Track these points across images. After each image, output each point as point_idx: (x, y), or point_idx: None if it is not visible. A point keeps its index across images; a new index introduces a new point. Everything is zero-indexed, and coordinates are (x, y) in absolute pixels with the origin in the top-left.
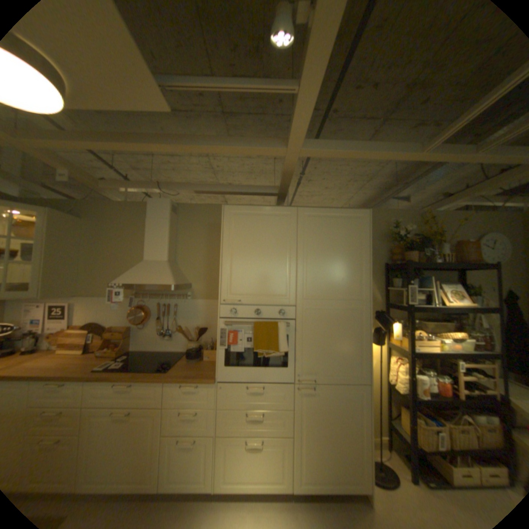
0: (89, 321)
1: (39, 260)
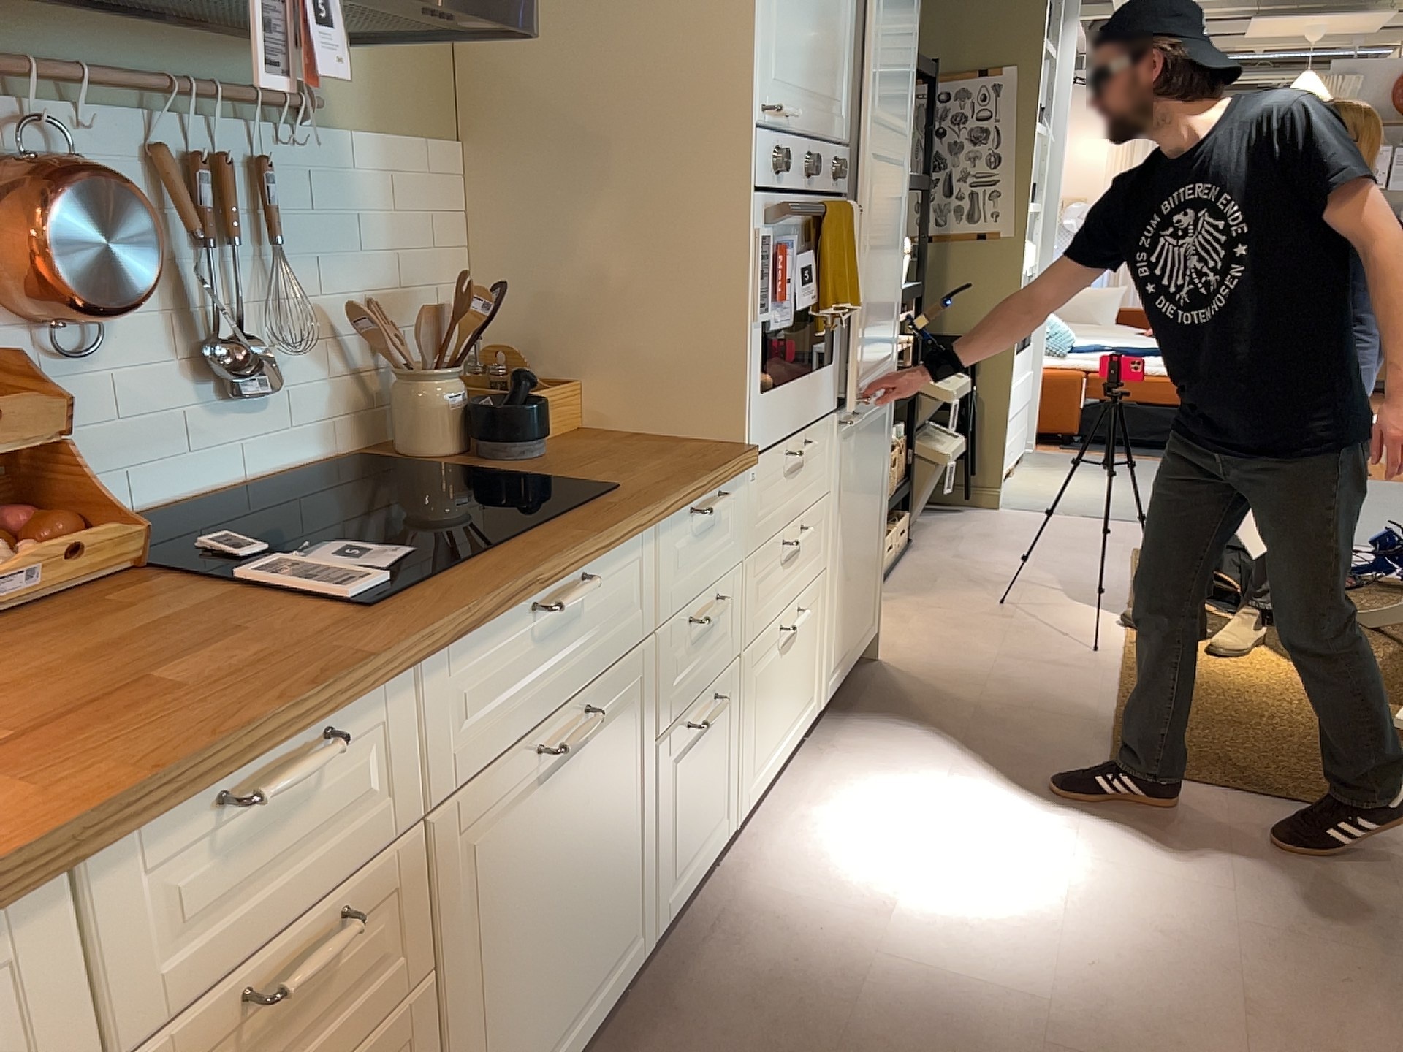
0: None
1: None
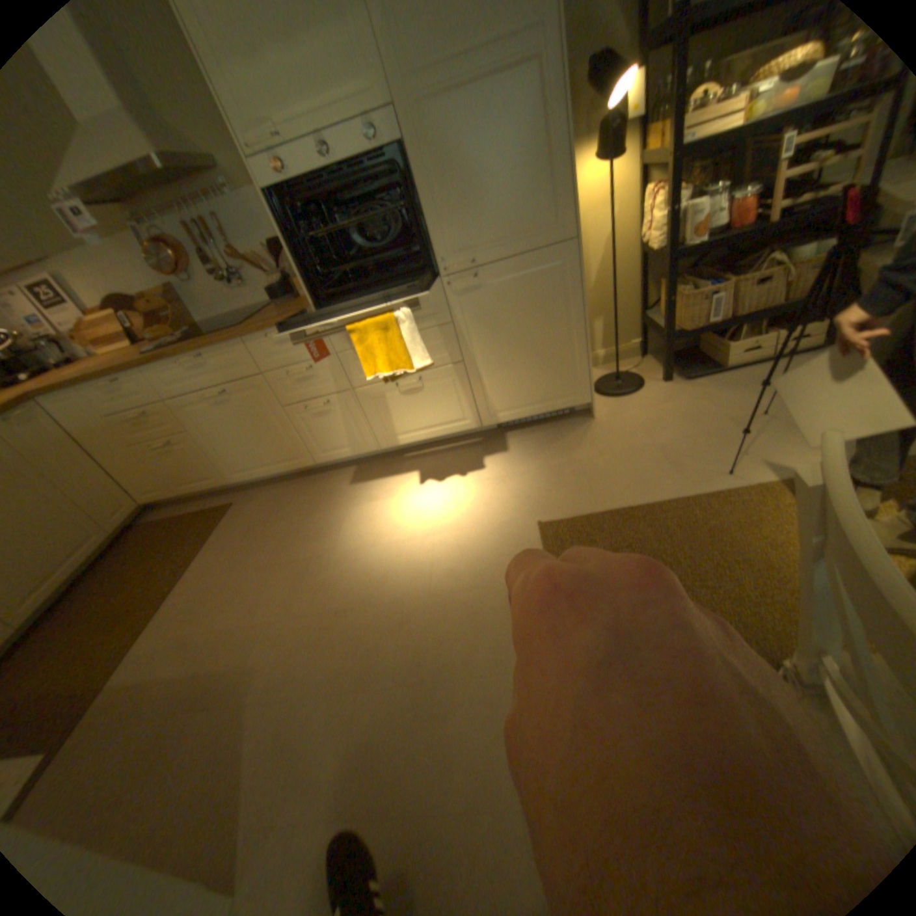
0: (105, 292)
1: None
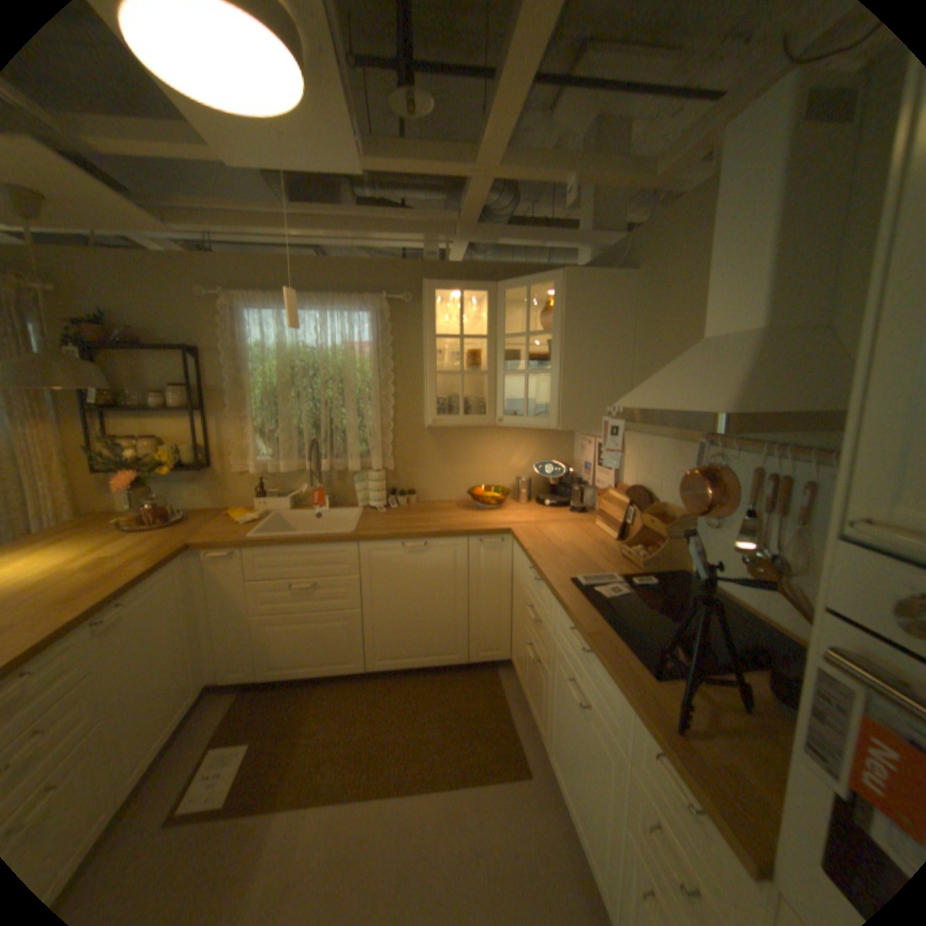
0: (641, 482)
1: (563, 365)
